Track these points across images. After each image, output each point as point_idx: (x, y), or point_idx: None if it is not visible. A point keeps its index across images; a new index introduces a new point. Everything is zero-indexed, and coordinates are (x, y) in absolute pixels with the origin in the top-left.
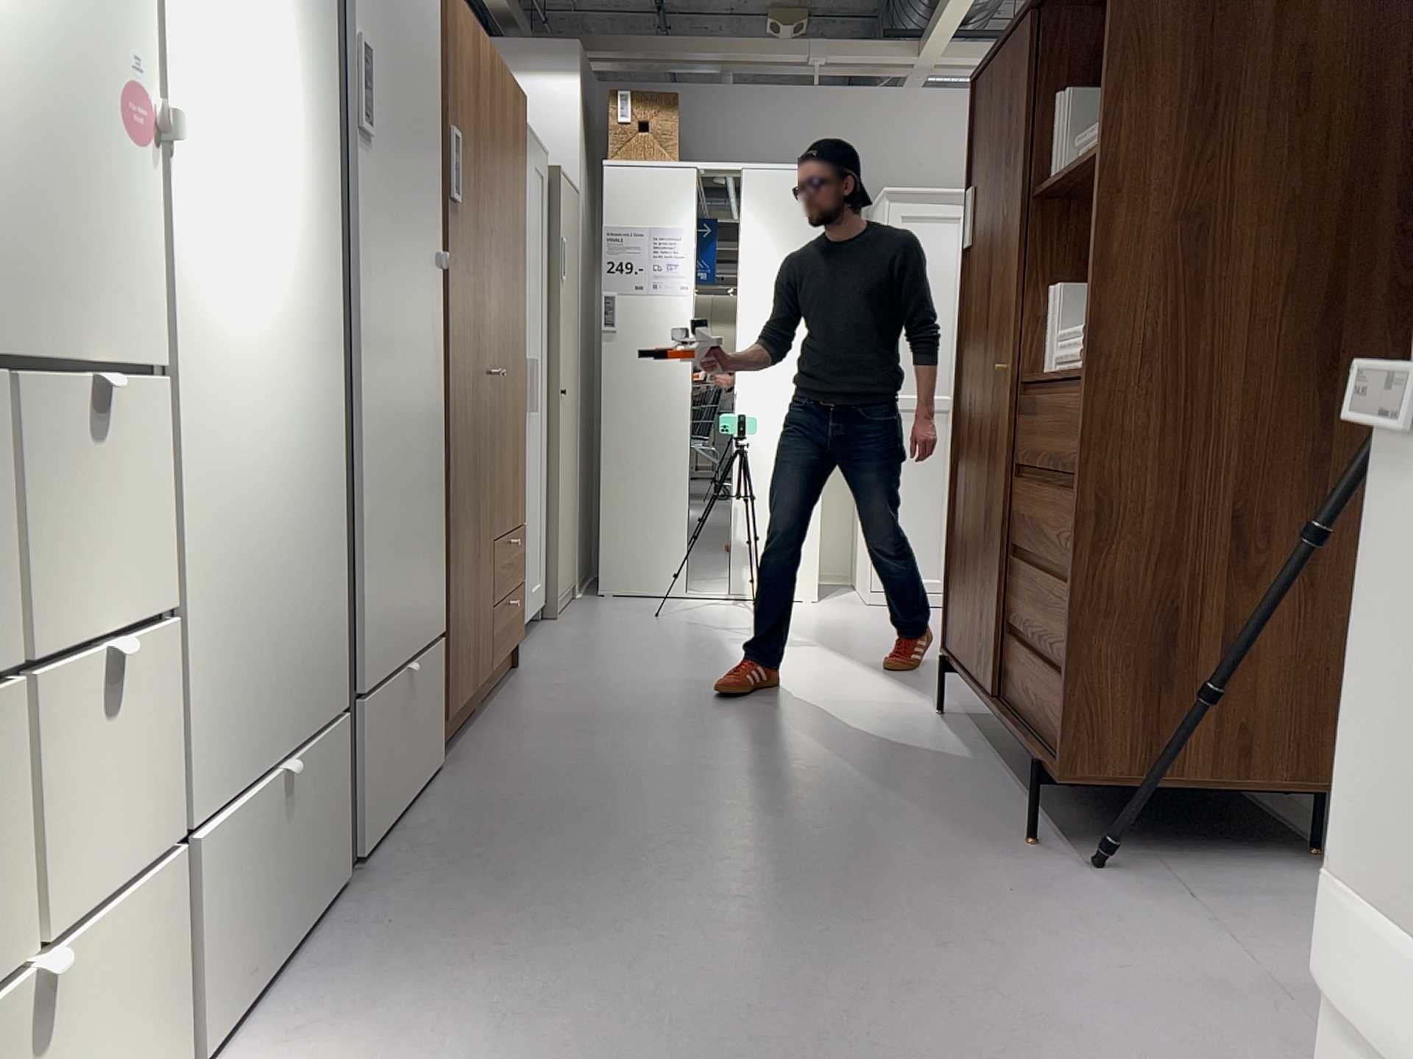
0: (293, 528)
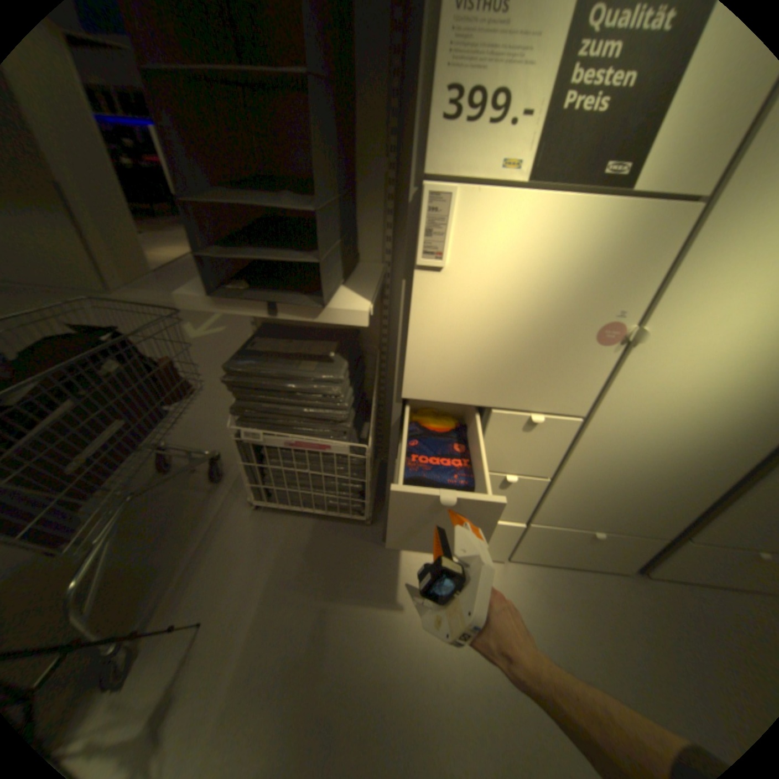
0: (669, 480)
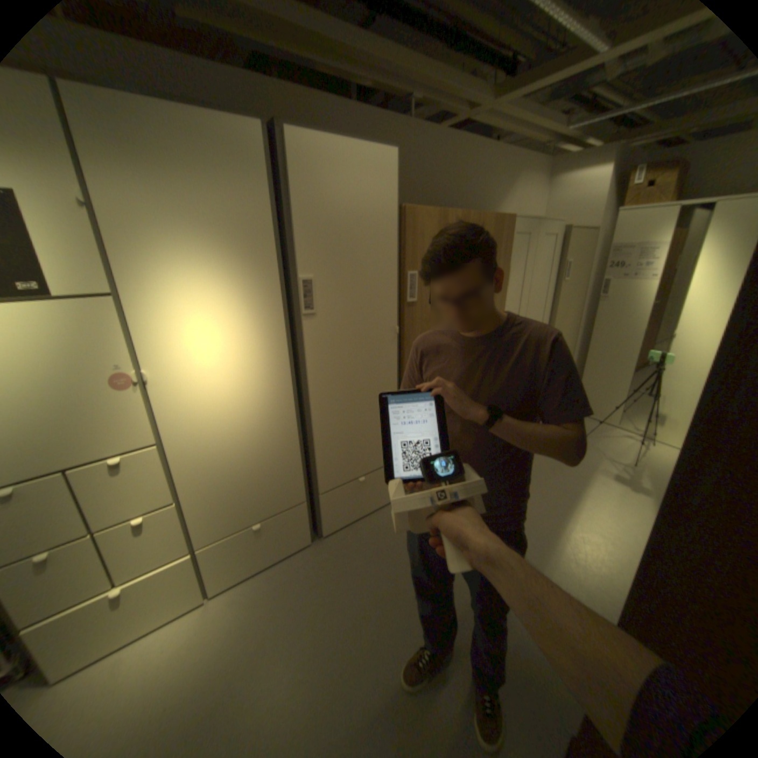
0: (259, 461)
